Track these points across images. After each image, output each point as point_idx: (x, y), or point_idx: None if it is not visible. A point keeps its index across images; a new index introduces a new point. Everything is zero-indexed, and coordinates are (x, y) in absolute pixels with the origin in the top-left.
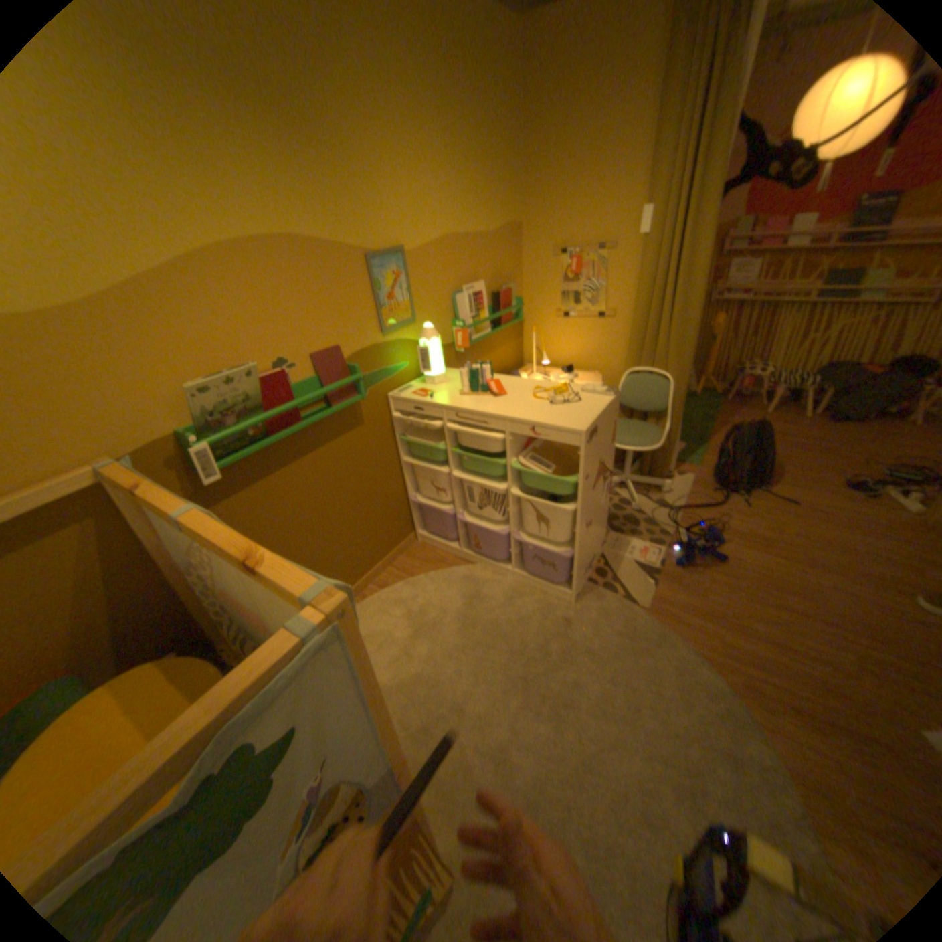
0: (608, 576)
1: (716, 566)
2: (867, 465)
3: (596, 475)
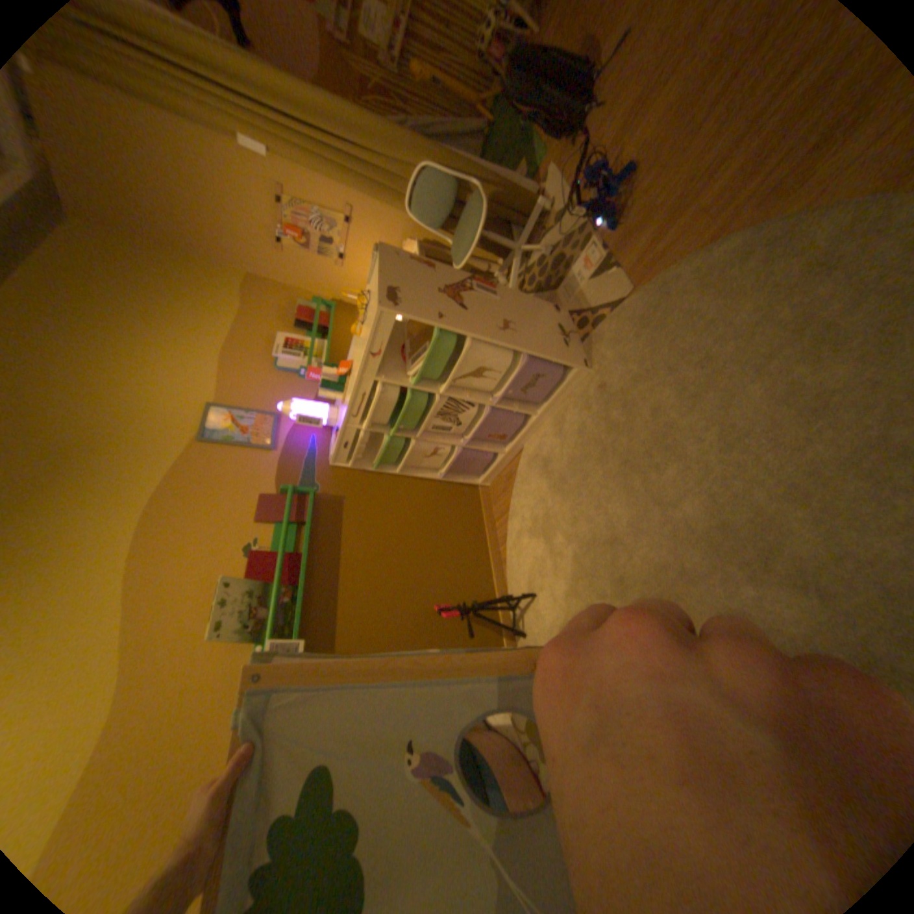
0: (589, 315)
1: (636, 177)
2: None
3: (452, 299)
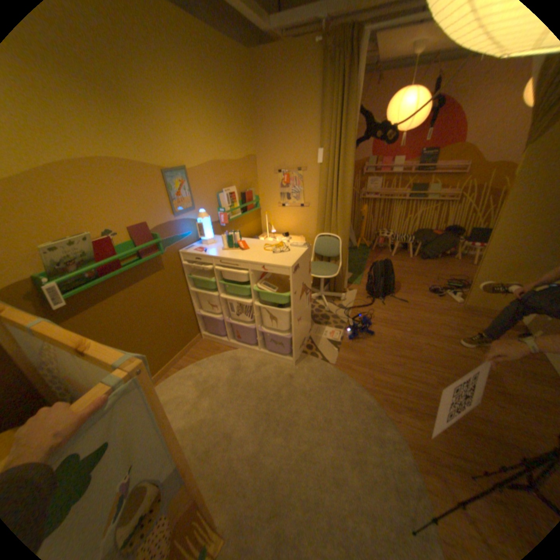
0: (313, 348)
1: (368, 337)
2: (438, 280)
3: (300, 291)
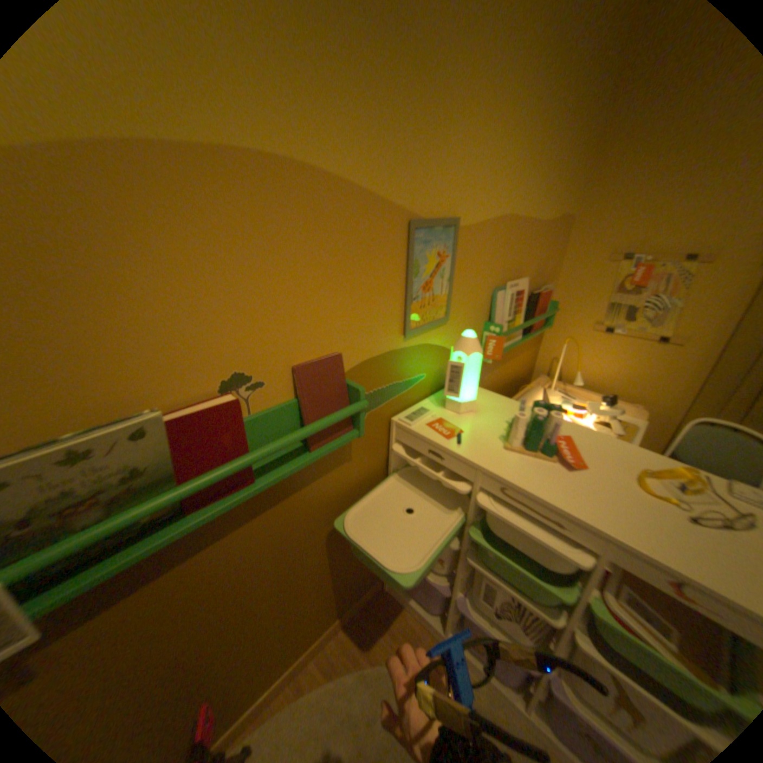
0: None
1: None
2: None
3: None
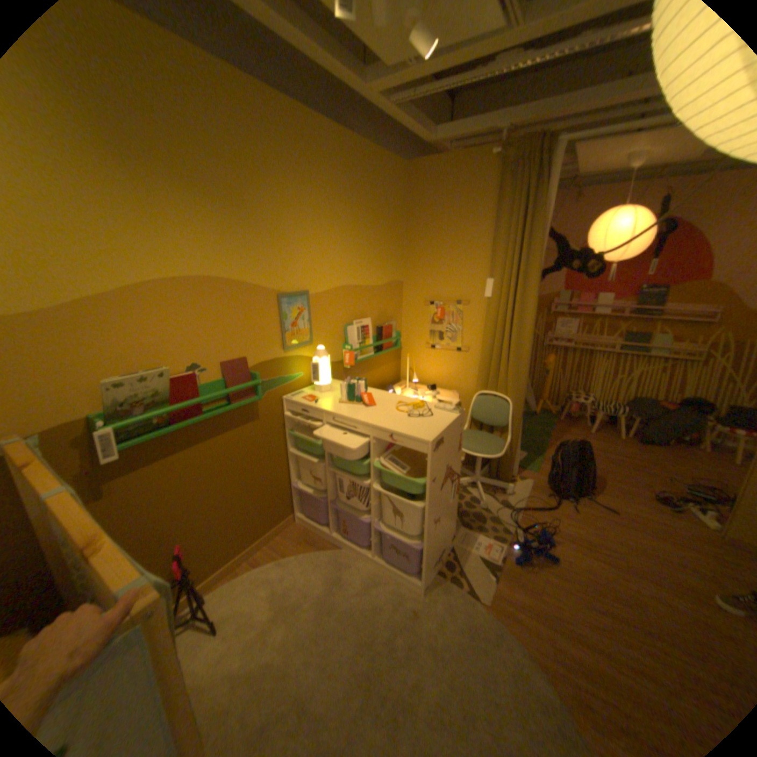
0: (456, 570)
1: (550, 567)
2: (671, 483)
3: (444, 478)
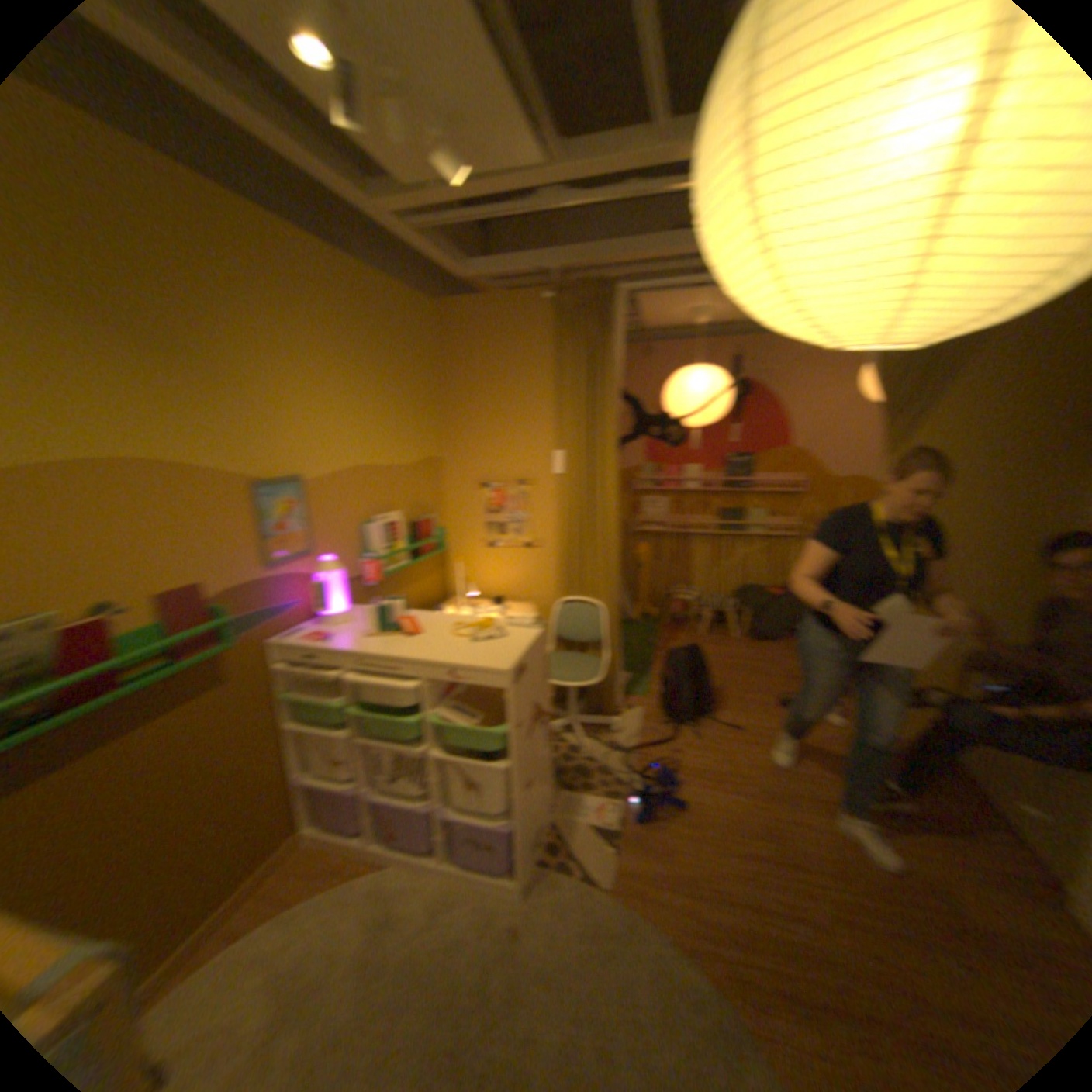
0: (563, 852)
1: (680, 817)
2: (794, 683)
3: (534, 720)
